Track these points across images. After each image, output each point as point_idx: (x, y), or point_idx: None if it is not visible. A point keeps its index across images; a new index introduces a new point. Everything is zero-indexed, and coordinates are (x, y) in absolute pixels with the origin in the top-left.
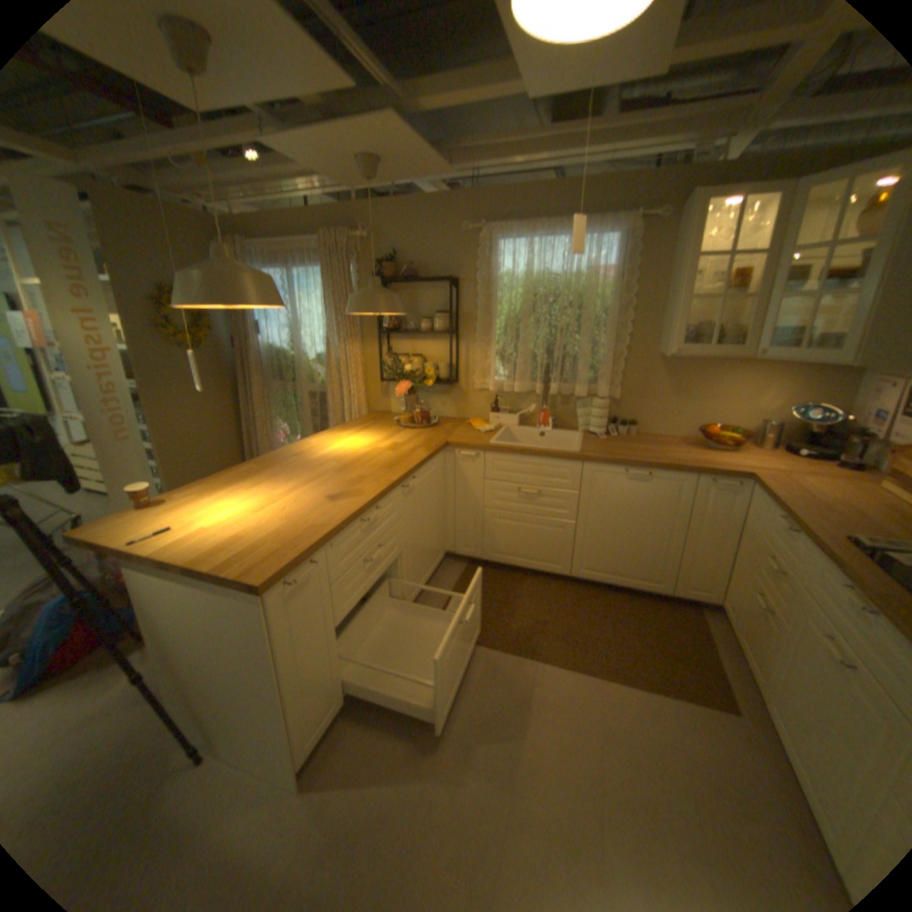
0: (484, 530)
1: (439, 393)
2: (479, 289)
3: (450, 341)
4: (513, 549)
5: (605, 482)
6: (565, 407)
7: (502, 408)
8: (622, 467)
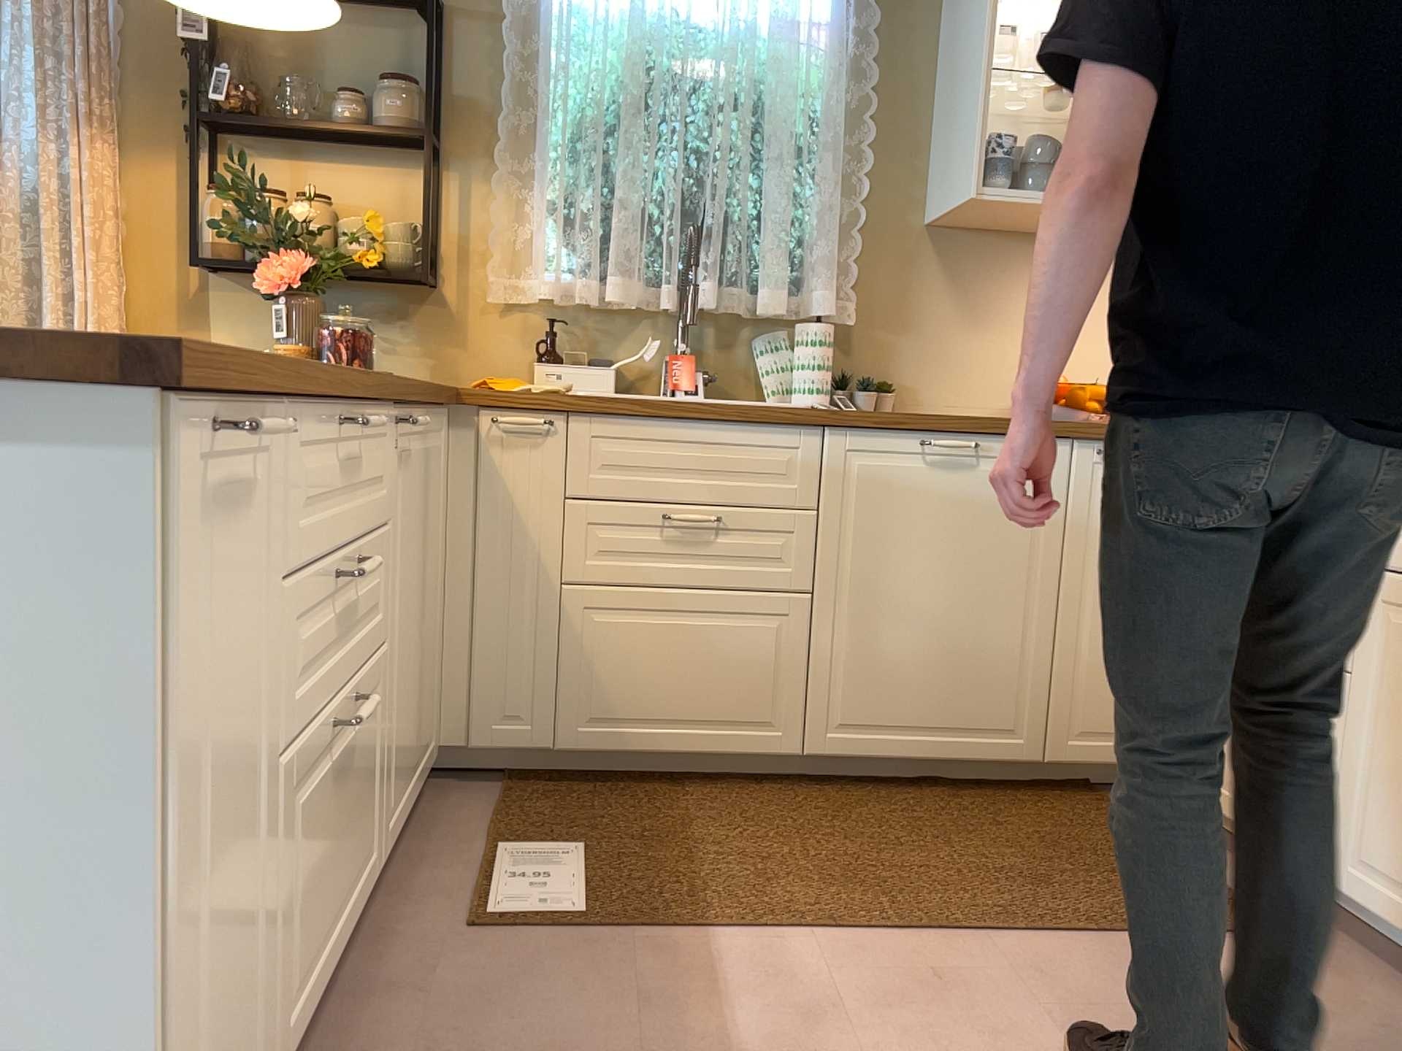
0: (561, 656)
1: (380, 315)
2: (509, 37)
3: (419, 170)
4: (648, 701)
5: (878, 478)
6: (727, 354)
7: (565, 359)
8: (915, 436)
